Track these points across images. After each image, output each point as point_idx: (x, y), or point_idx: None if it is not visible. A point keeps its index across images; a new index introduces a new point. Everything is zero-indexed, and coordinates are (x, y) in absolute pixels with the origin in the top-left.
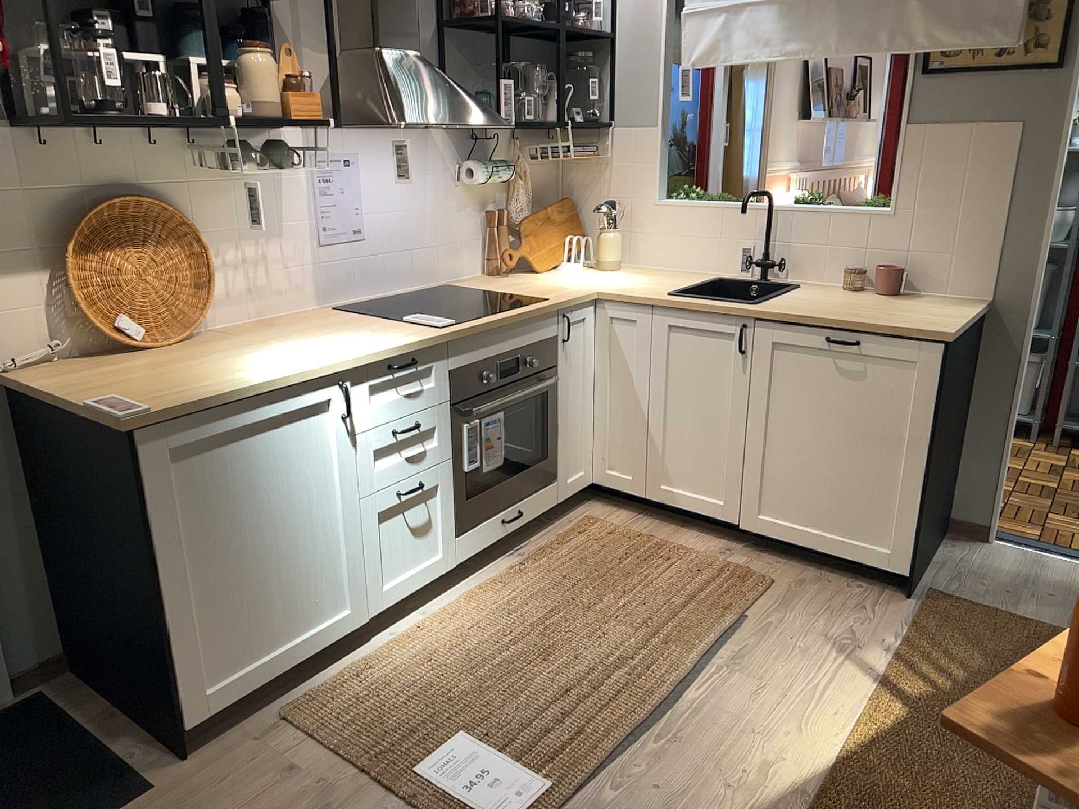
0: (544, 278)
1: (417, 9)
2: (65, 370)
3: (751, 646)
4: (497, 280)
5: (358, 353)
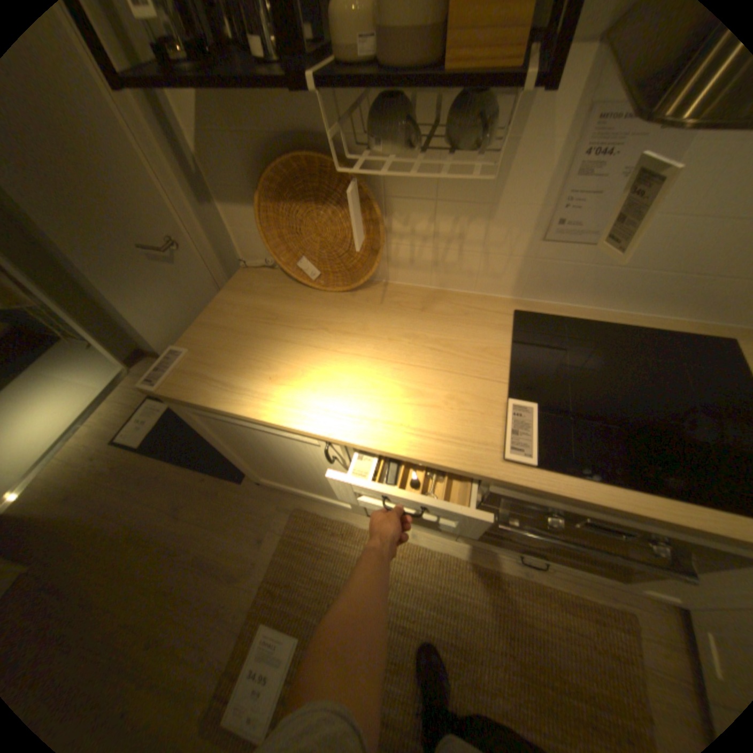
0: None
1: None
2: (258, 282)
3: None
4: None
5: (357, 434)
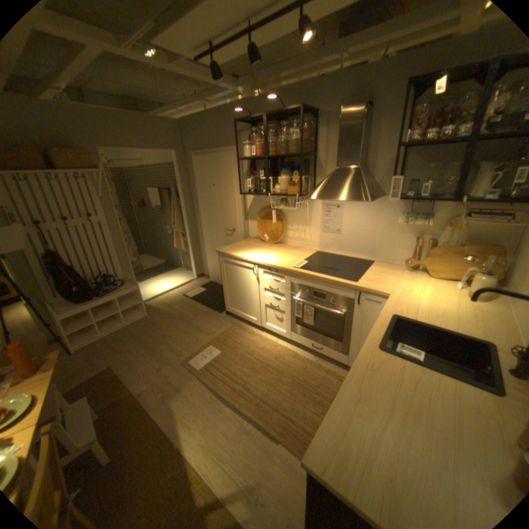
0: (418, 279)
1: (390, 142)
2: (252, 241)
3: (254, 440)
4: (397, 270)
5: (261, 261)
